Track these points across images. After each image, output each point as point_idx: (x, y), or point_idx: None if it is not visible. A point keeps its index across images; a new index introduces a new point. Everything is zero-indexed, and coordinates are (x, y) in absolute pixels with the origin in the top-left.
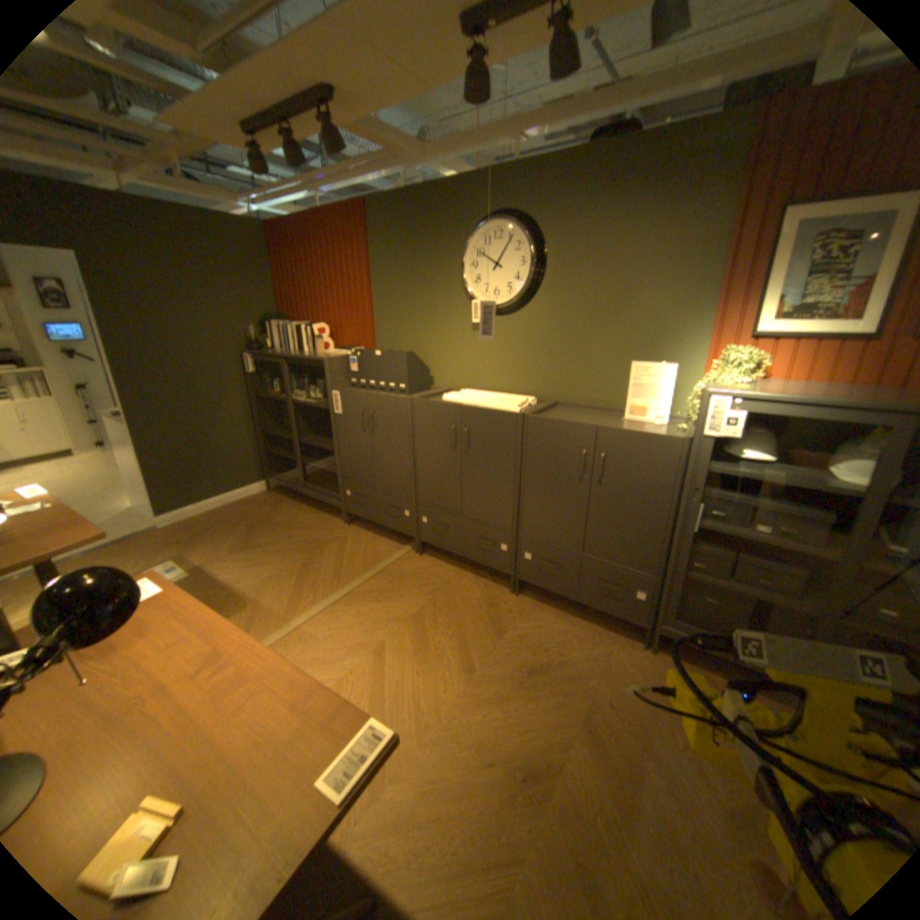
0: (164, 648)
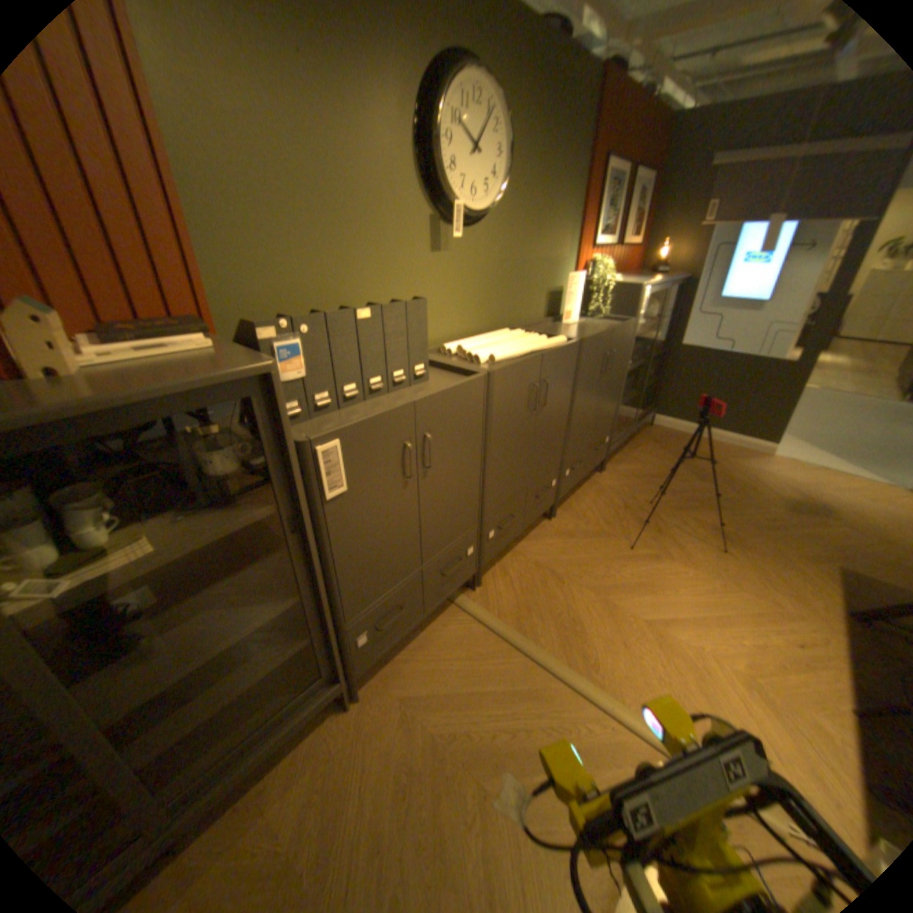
0: None
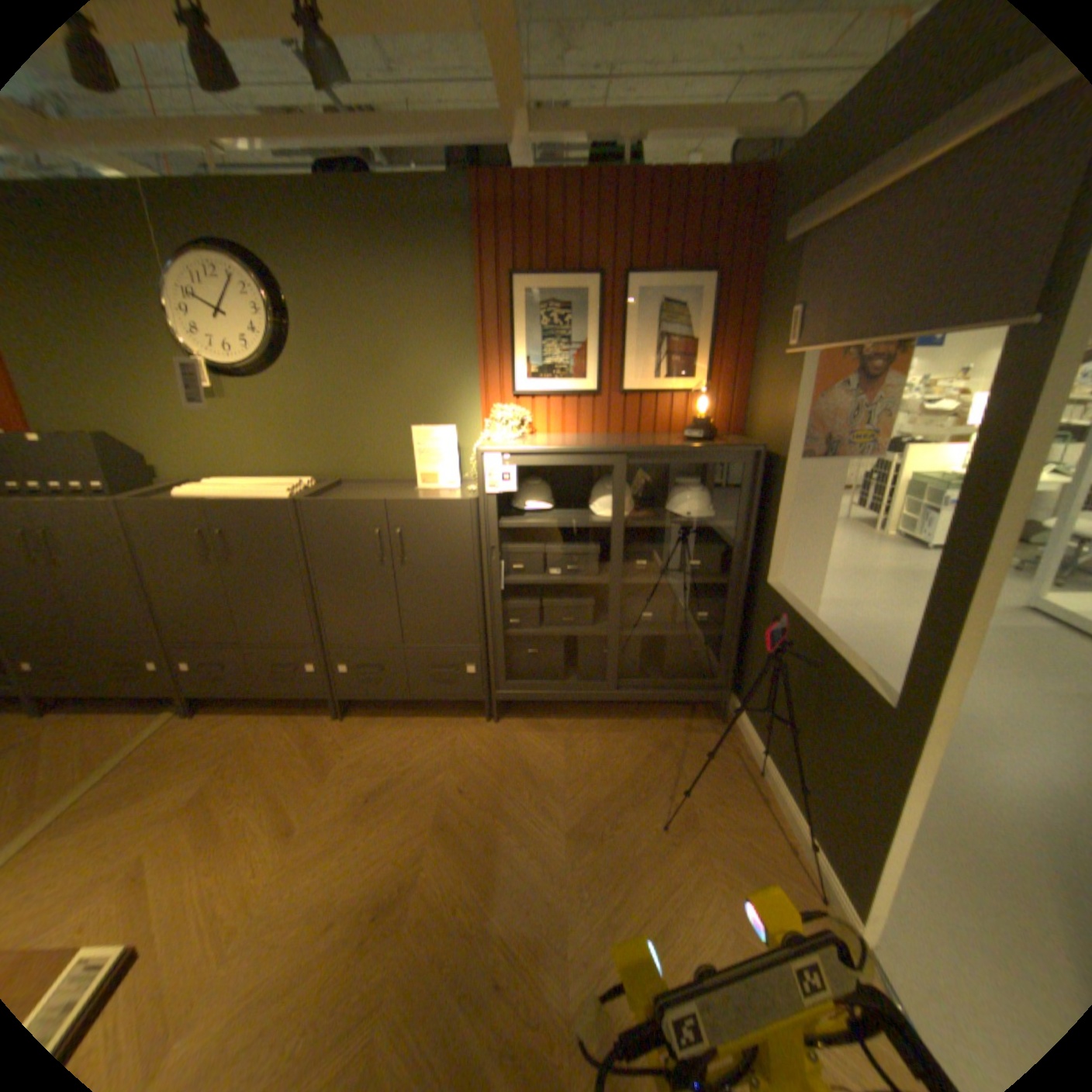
0: None
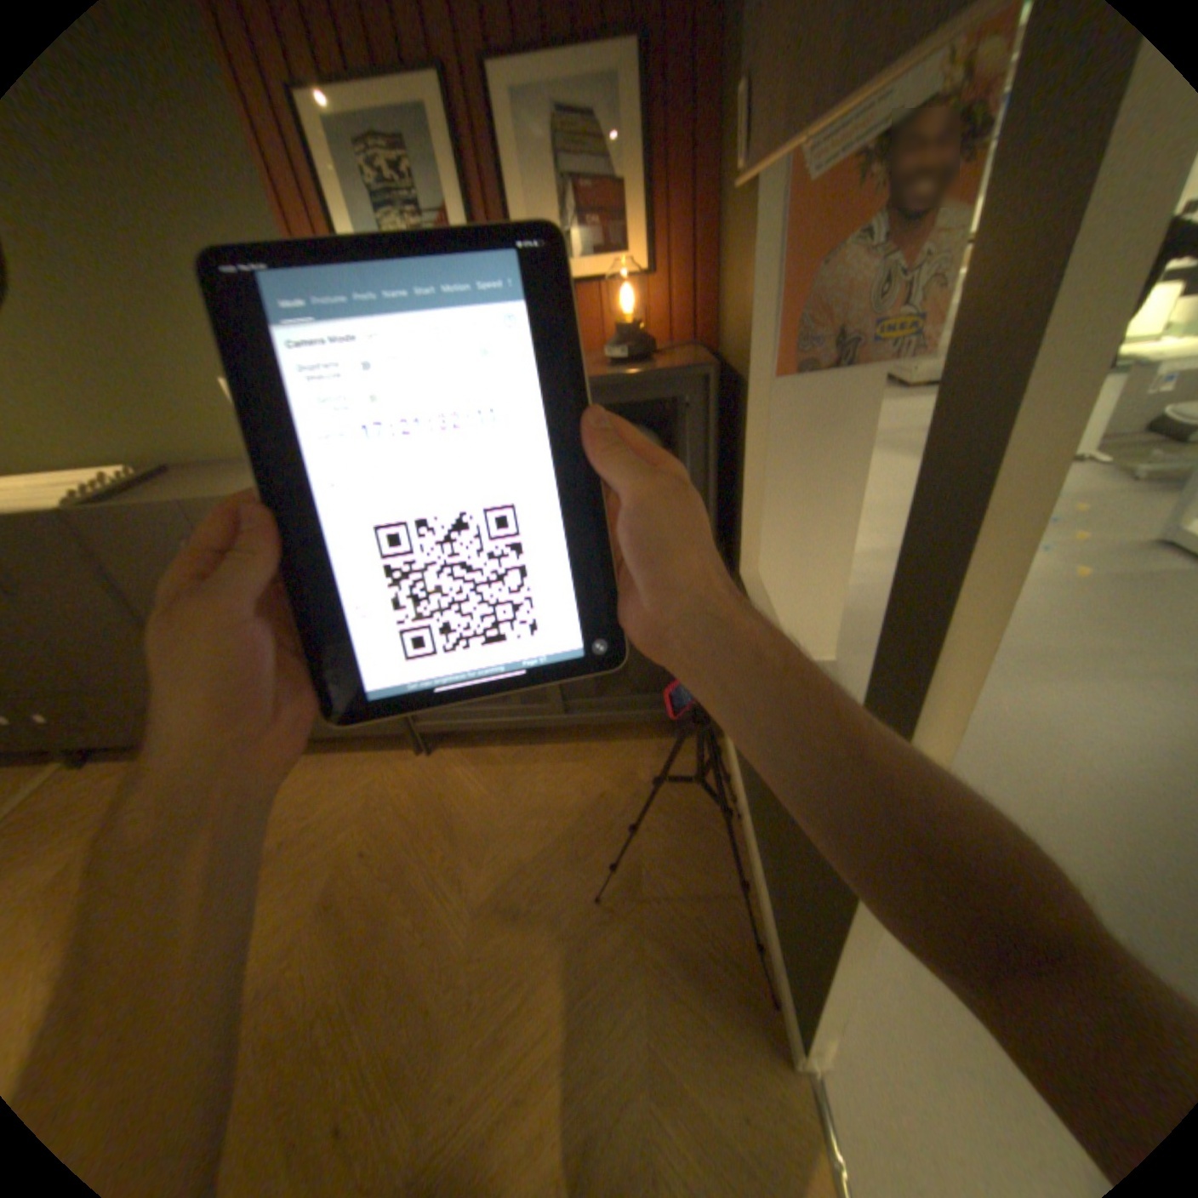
0: None
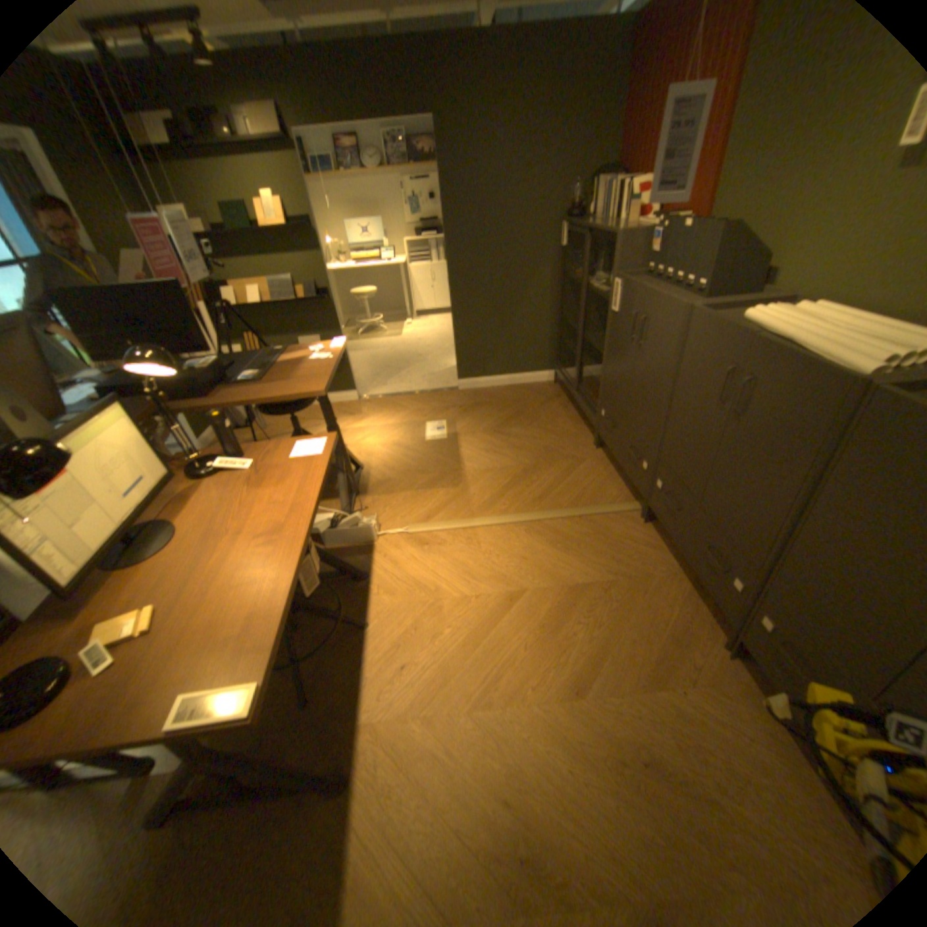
0: (272, 502)
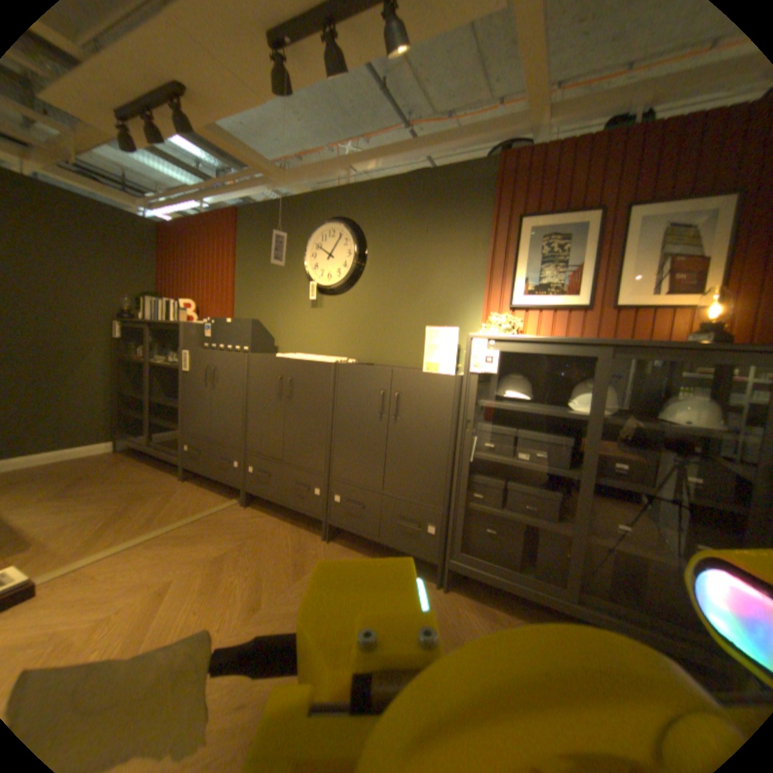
0: None
